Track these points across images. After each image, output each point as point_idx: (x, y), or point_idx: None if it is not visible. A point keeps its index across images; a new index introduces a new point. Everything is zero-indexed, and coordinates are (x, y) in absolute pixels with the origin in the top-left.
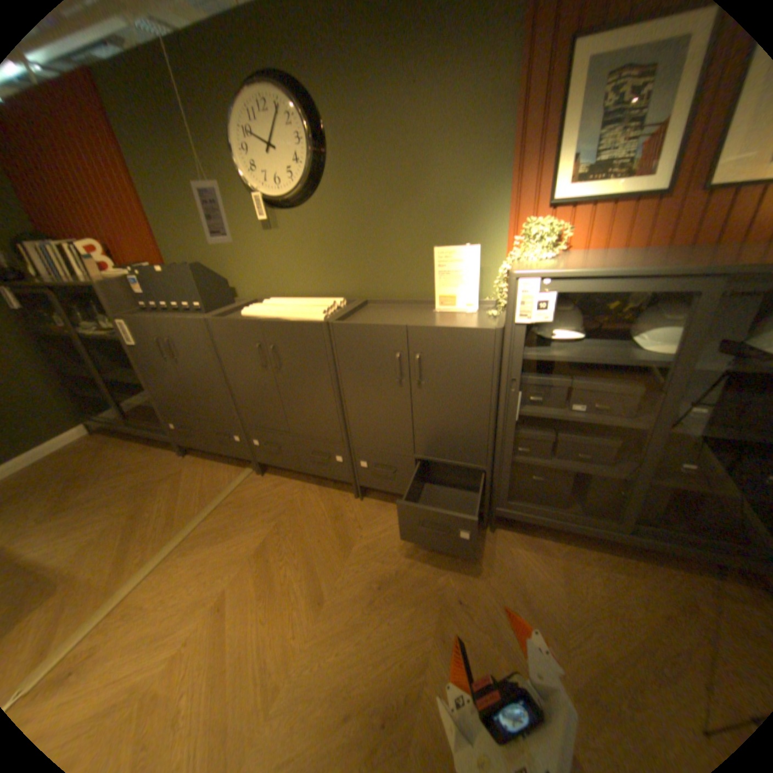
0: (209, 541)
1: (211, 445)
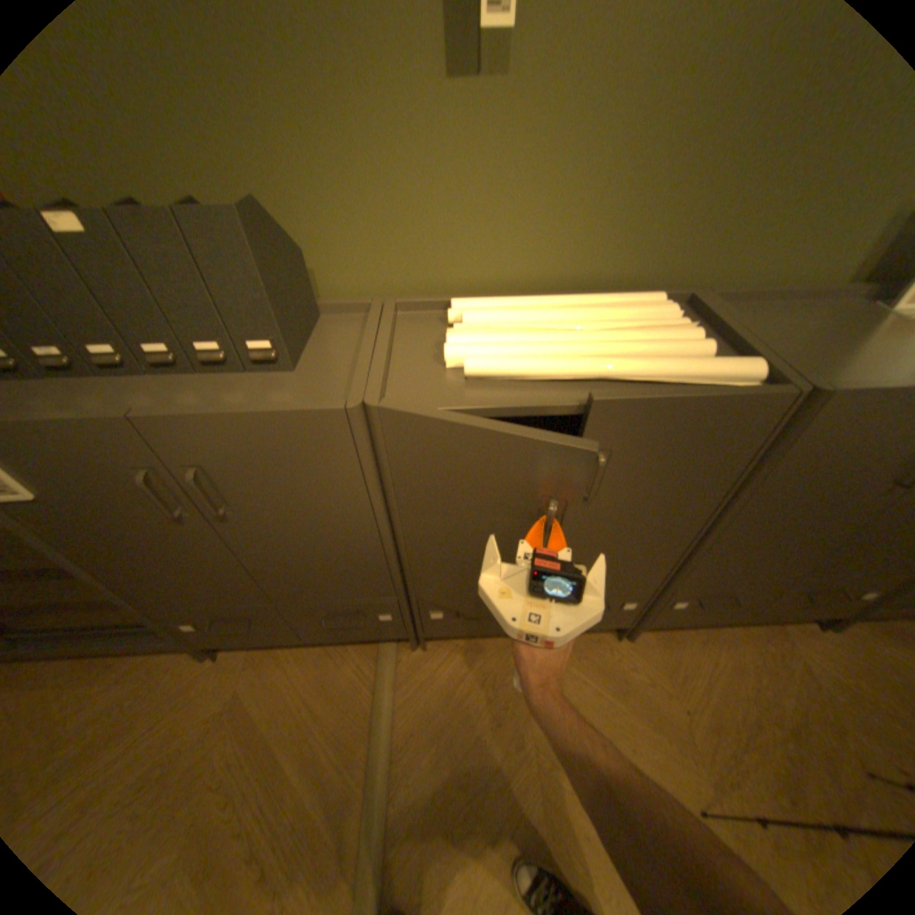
0: (441, 846)
1: (309, 635)
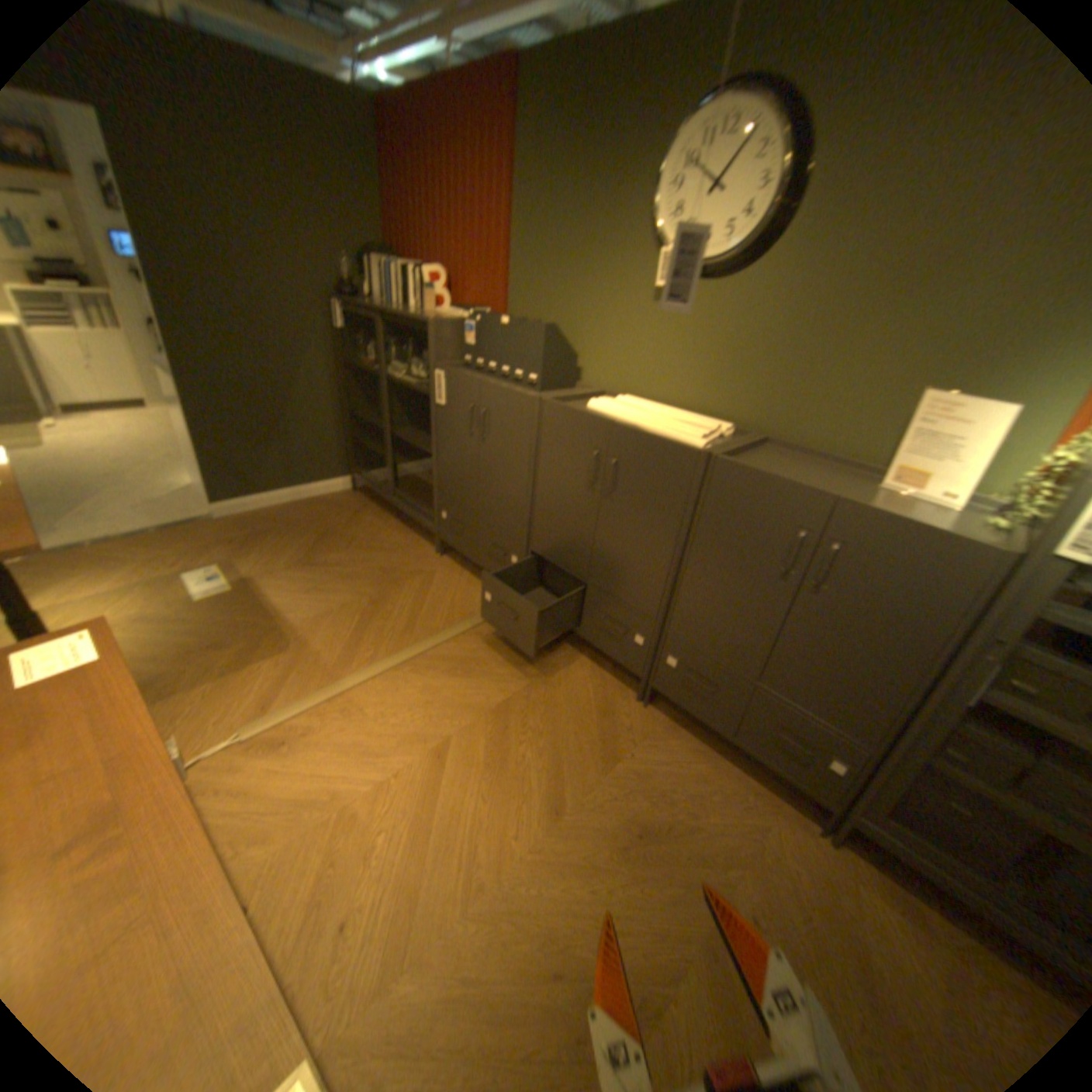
0: (447, 671)
1: (480, 557)
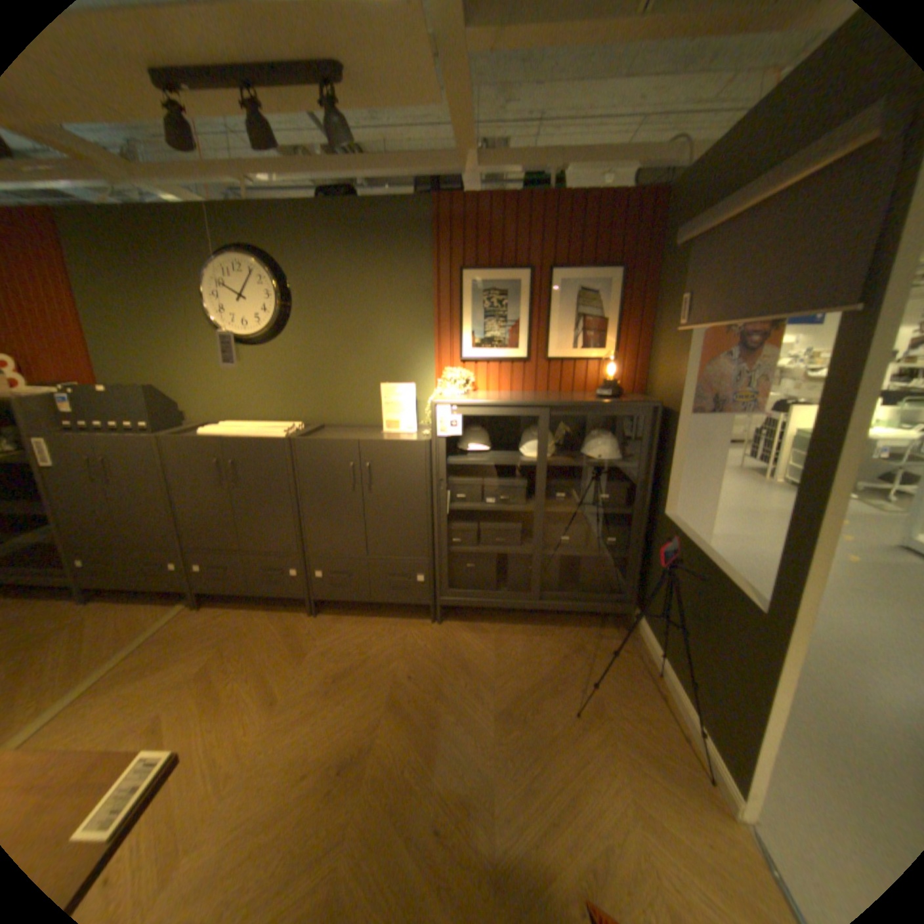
0: (134, 677)
1: (135, 581)
